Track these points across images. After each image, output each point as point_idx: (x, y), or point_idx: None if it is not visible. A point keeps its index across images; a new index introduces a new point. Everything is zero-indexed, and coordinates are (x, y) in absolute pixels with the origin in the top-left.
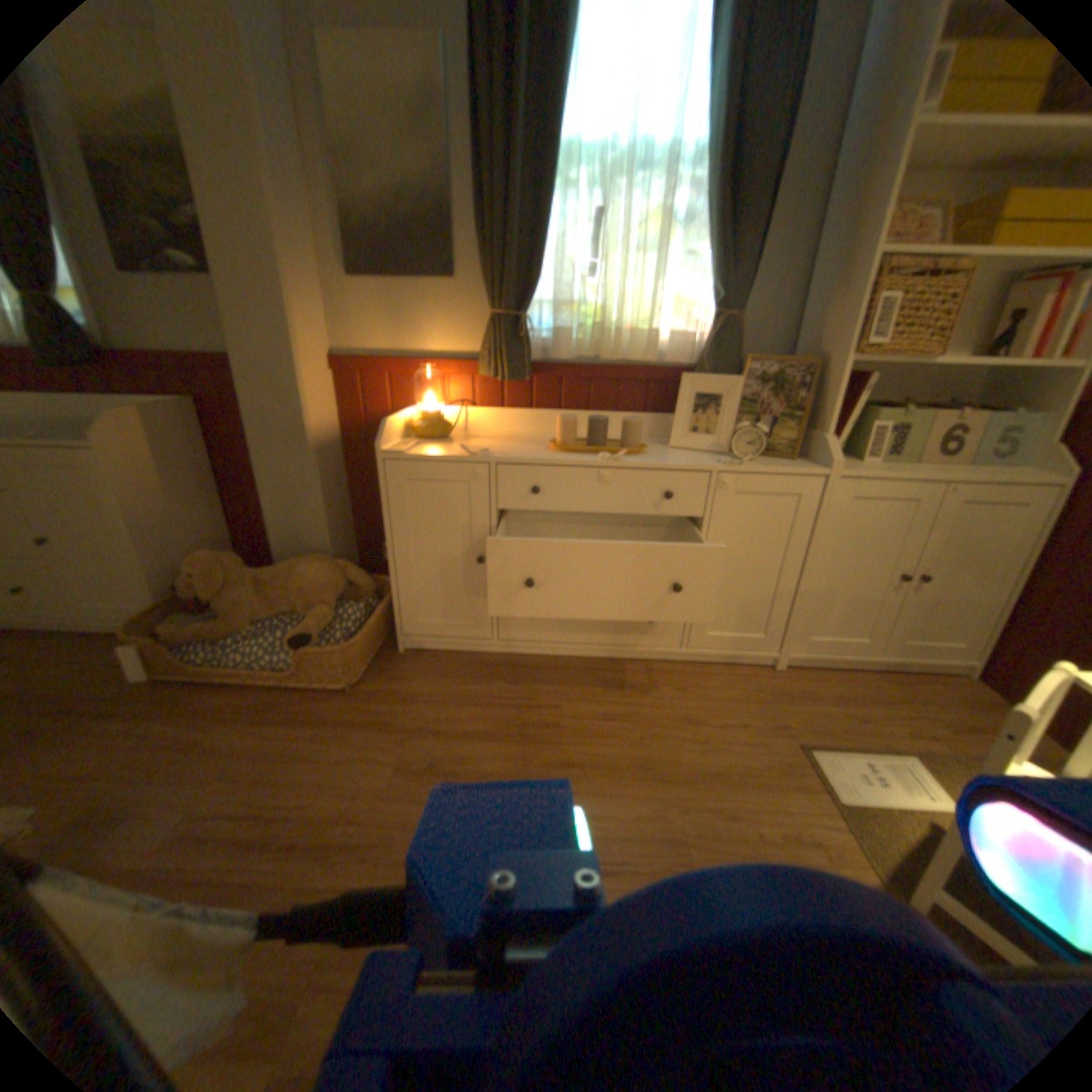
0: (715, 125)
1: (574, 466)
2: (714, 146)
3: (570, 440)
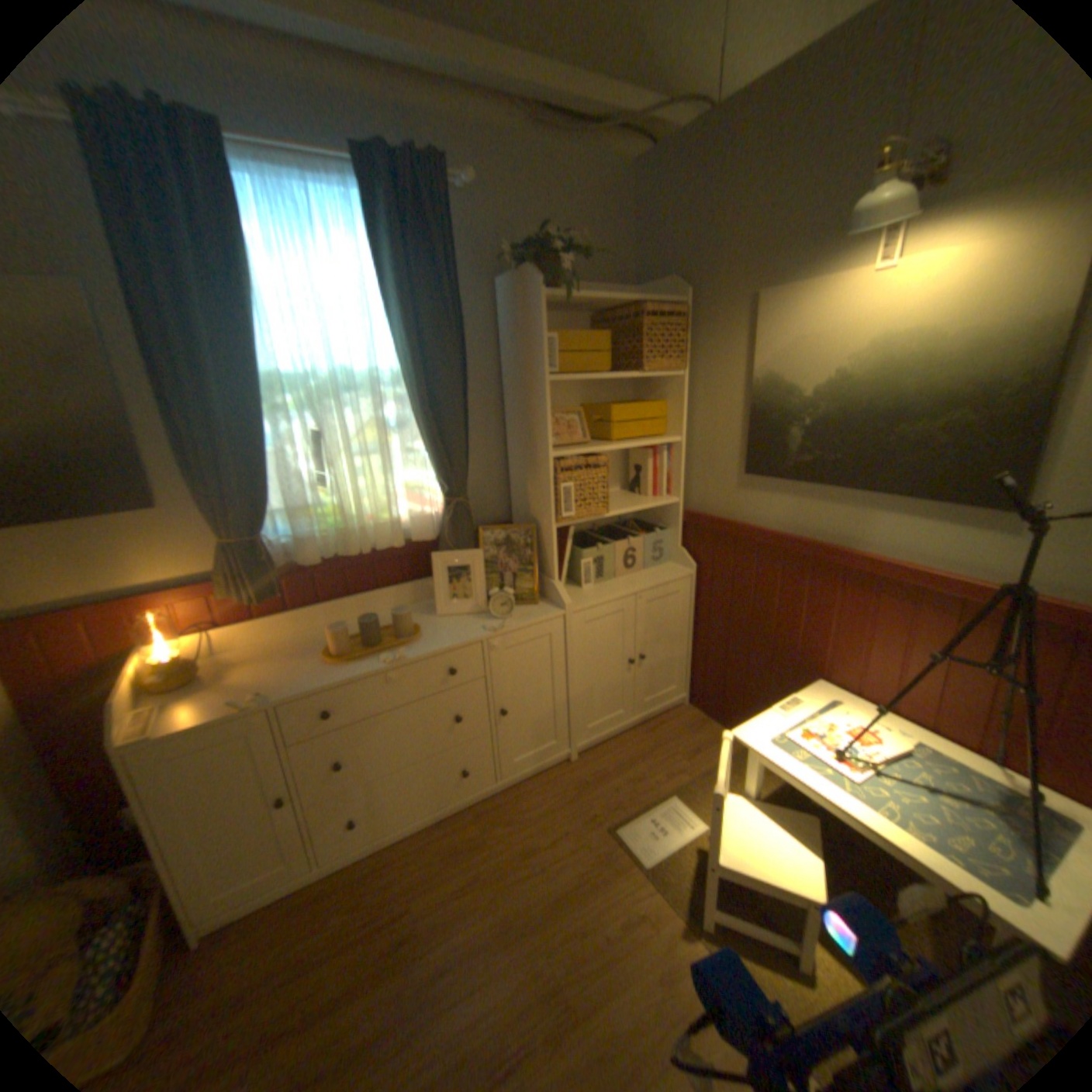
0: (405, 366)
1: (358, 679)
2: (408, 381)
3: (344, 648)
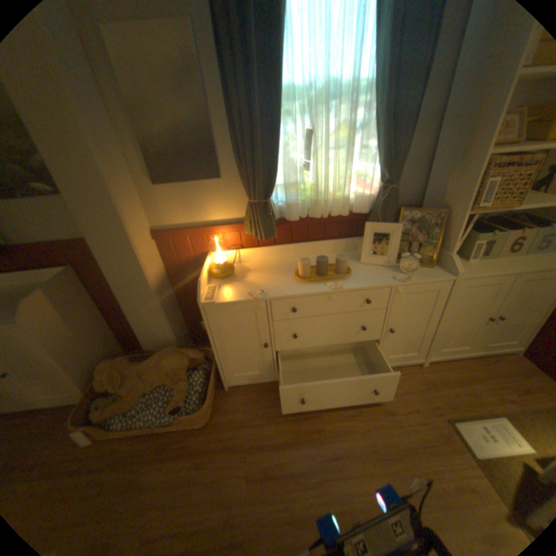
0: (381, 71)
1: (314, 294)
2: (380, 85)
3: (307, 273)
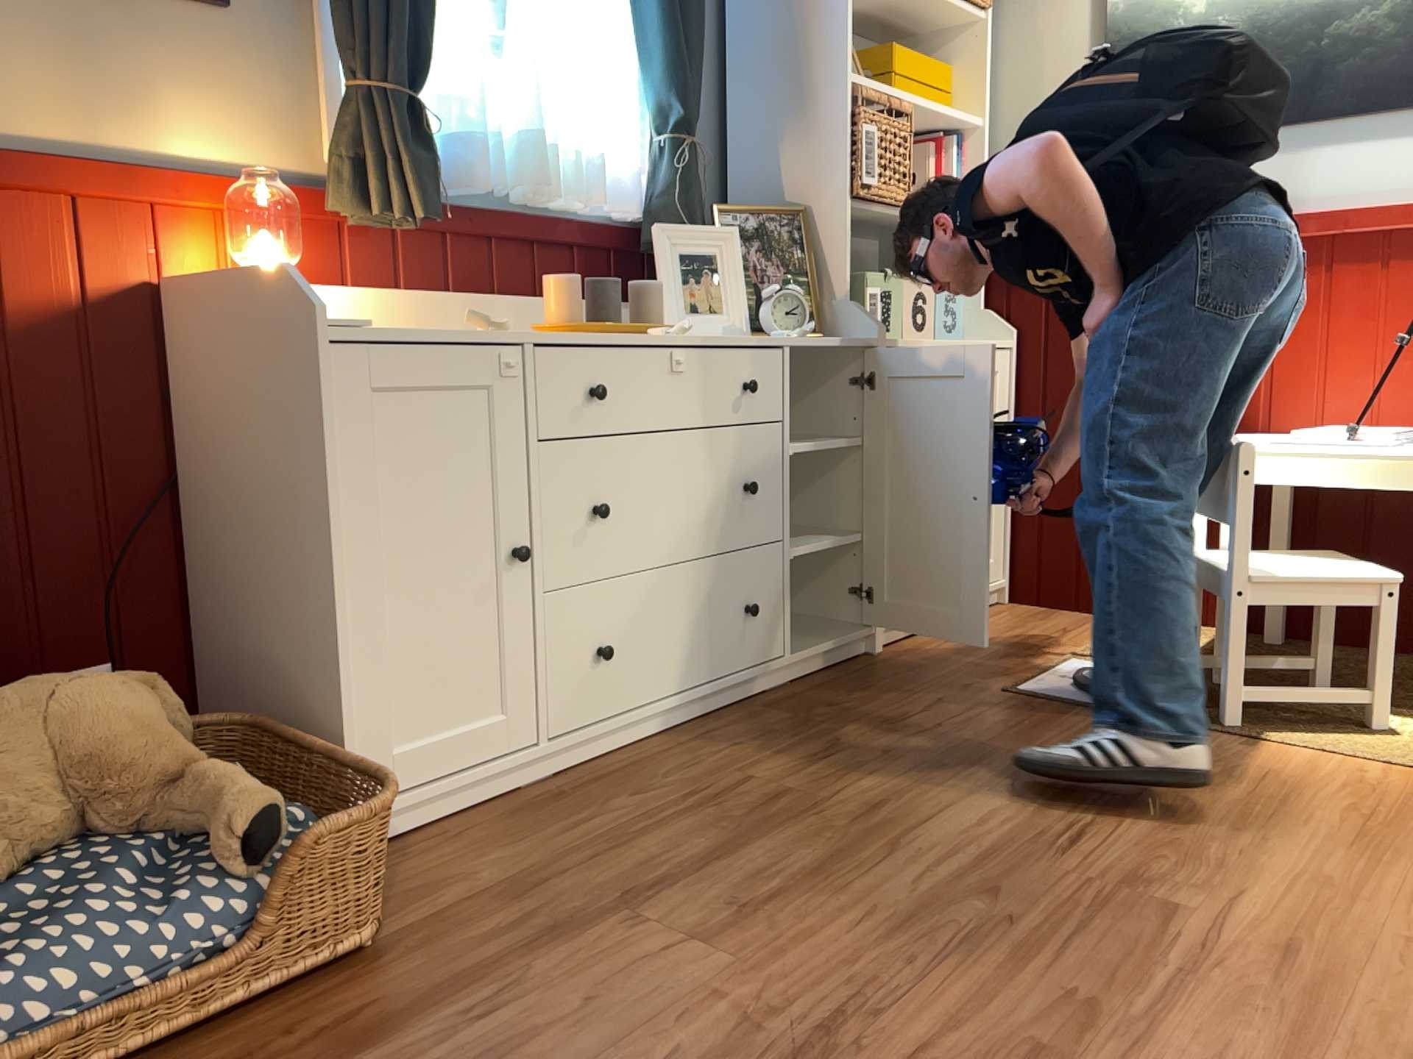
0: None
1: (635, 345)
2: None
3: (576, 316)
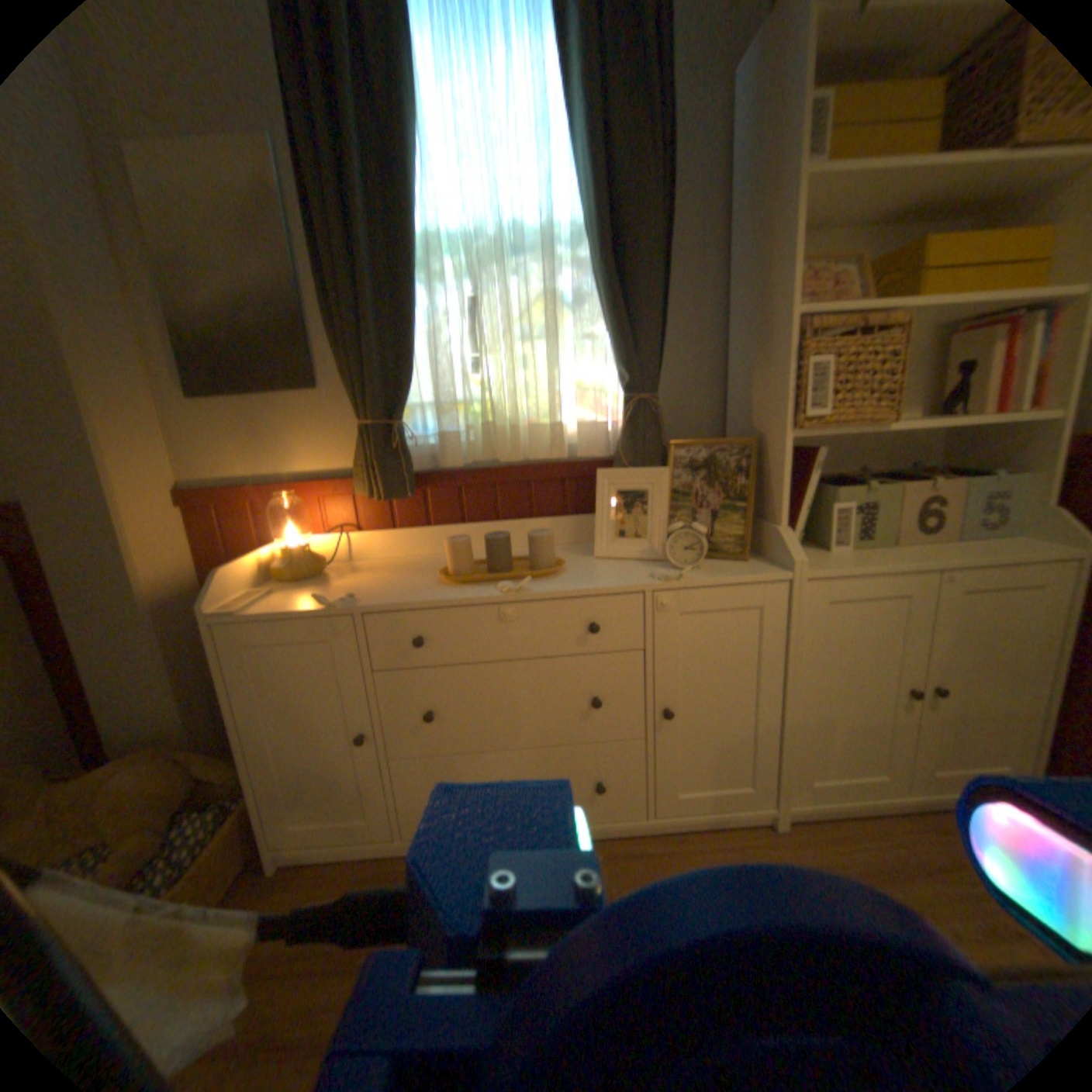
0: (587, 199)
1: (466, 604)
2: (590, 221)
3: (465, 566)
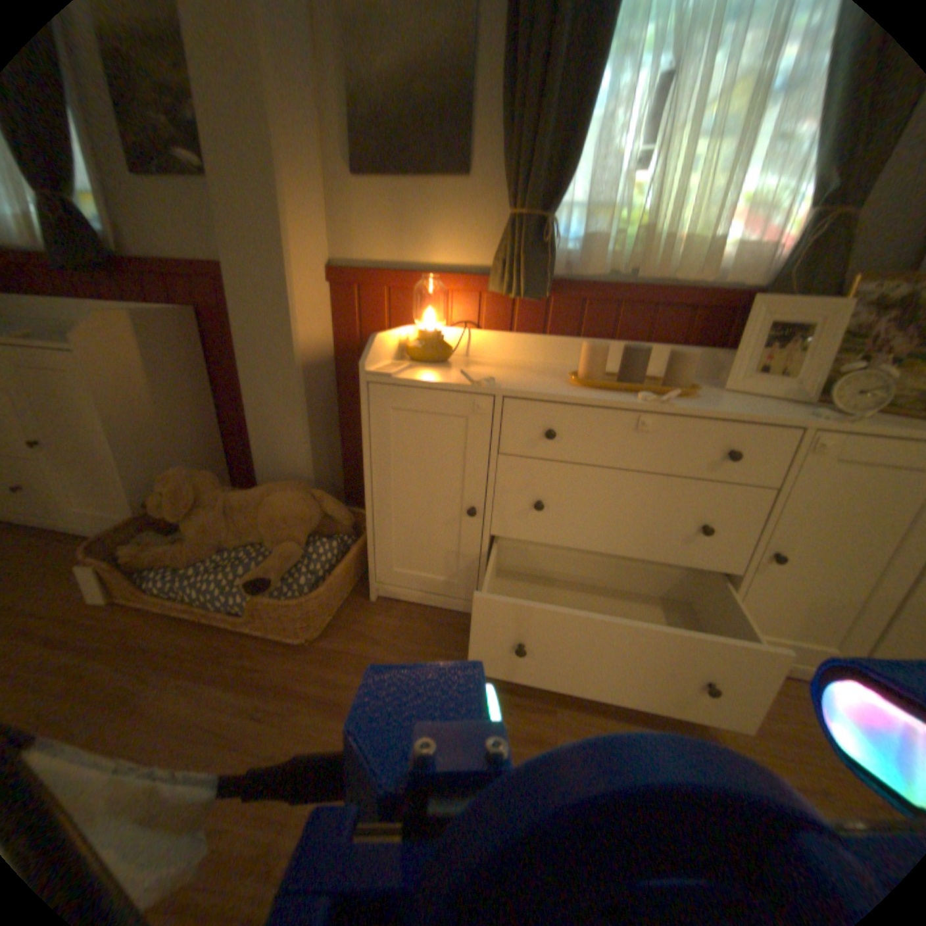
0: None
1: (605, 407)
2: None
3: (598, 373)
